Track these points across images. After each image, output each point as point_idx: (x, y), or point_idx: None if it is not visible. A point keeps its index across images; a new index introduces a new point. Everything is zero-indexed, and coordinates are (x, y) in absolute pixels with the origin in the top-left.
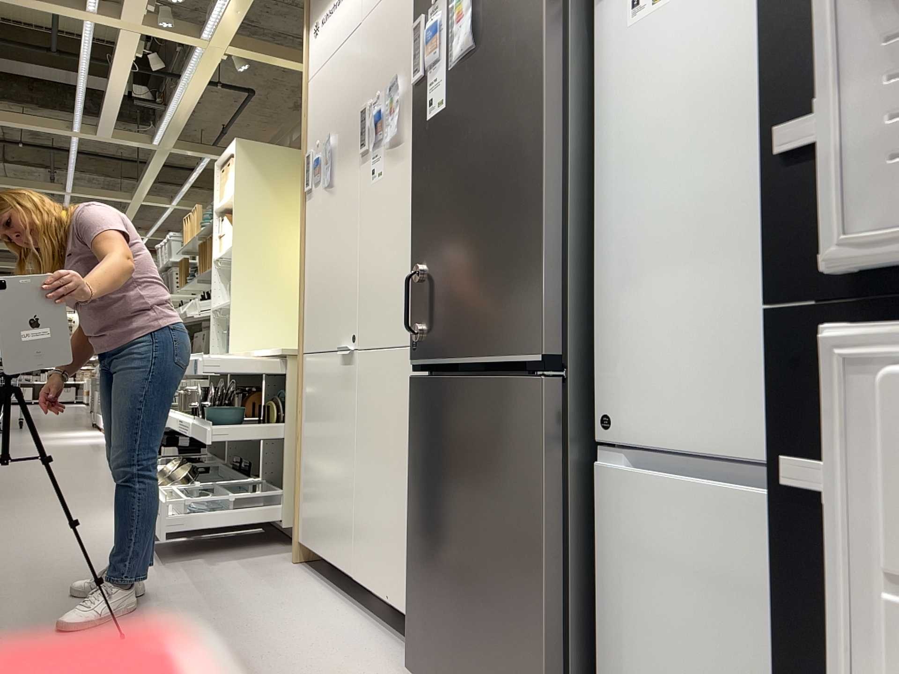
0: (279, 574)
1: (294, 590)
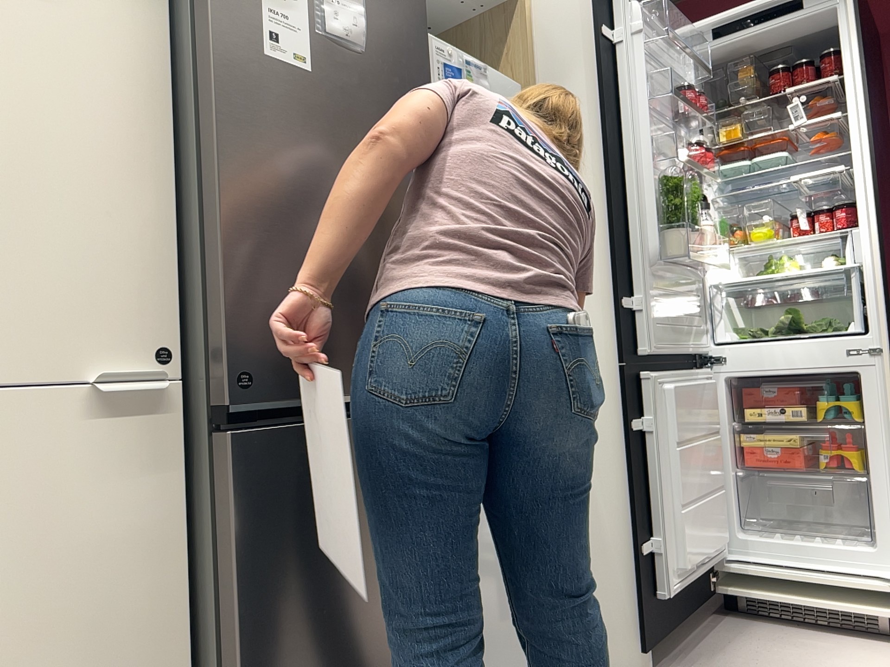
0: None
1: None
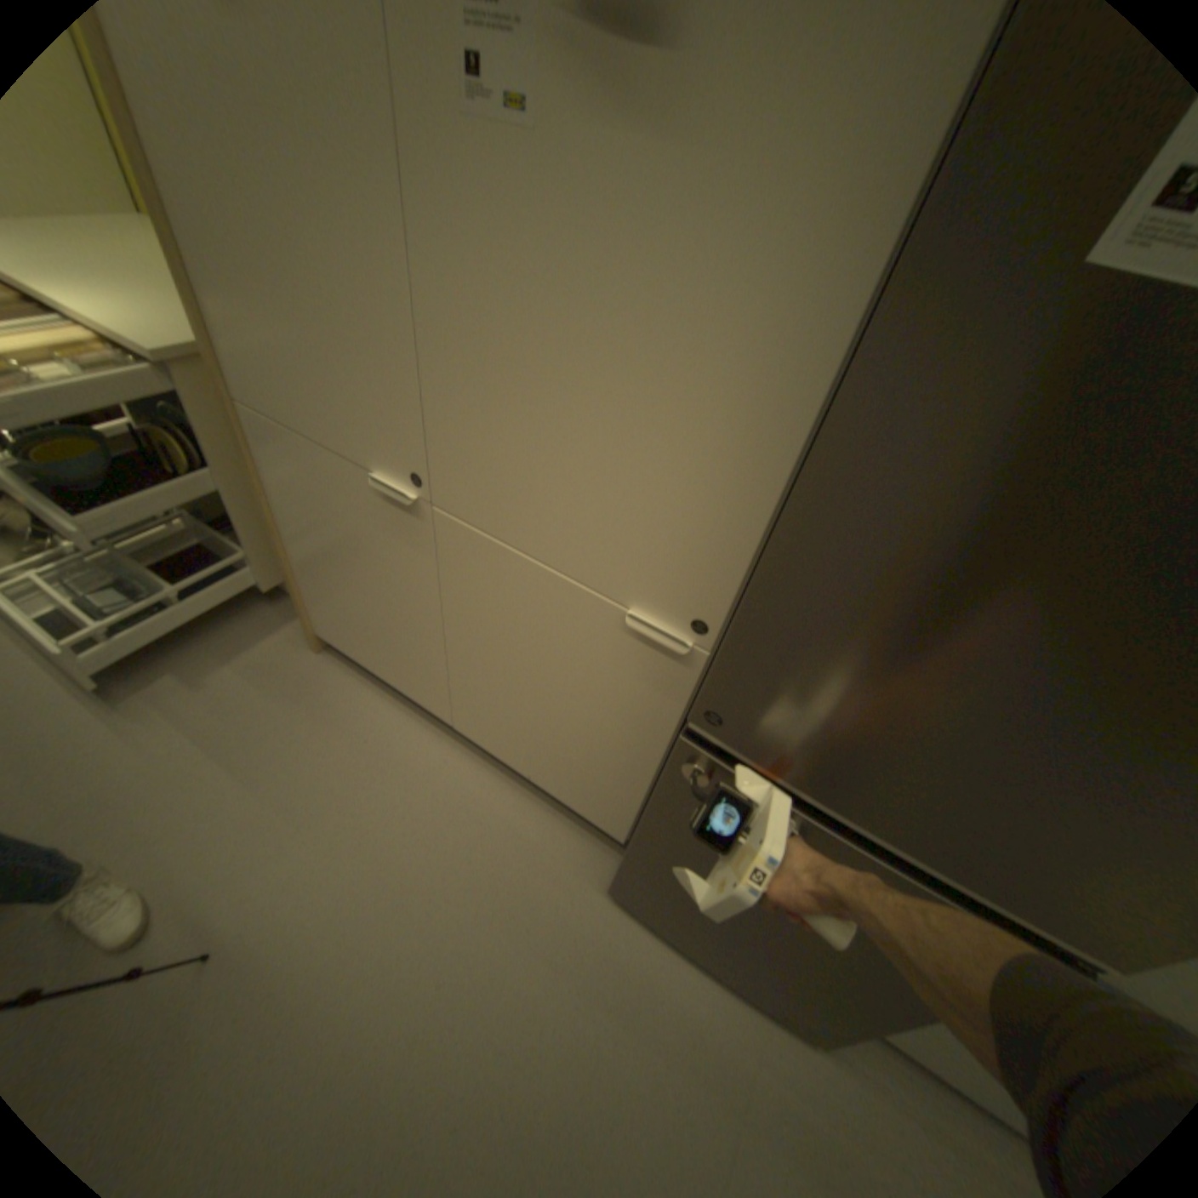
0: (314, 686)
1: (360, 724)
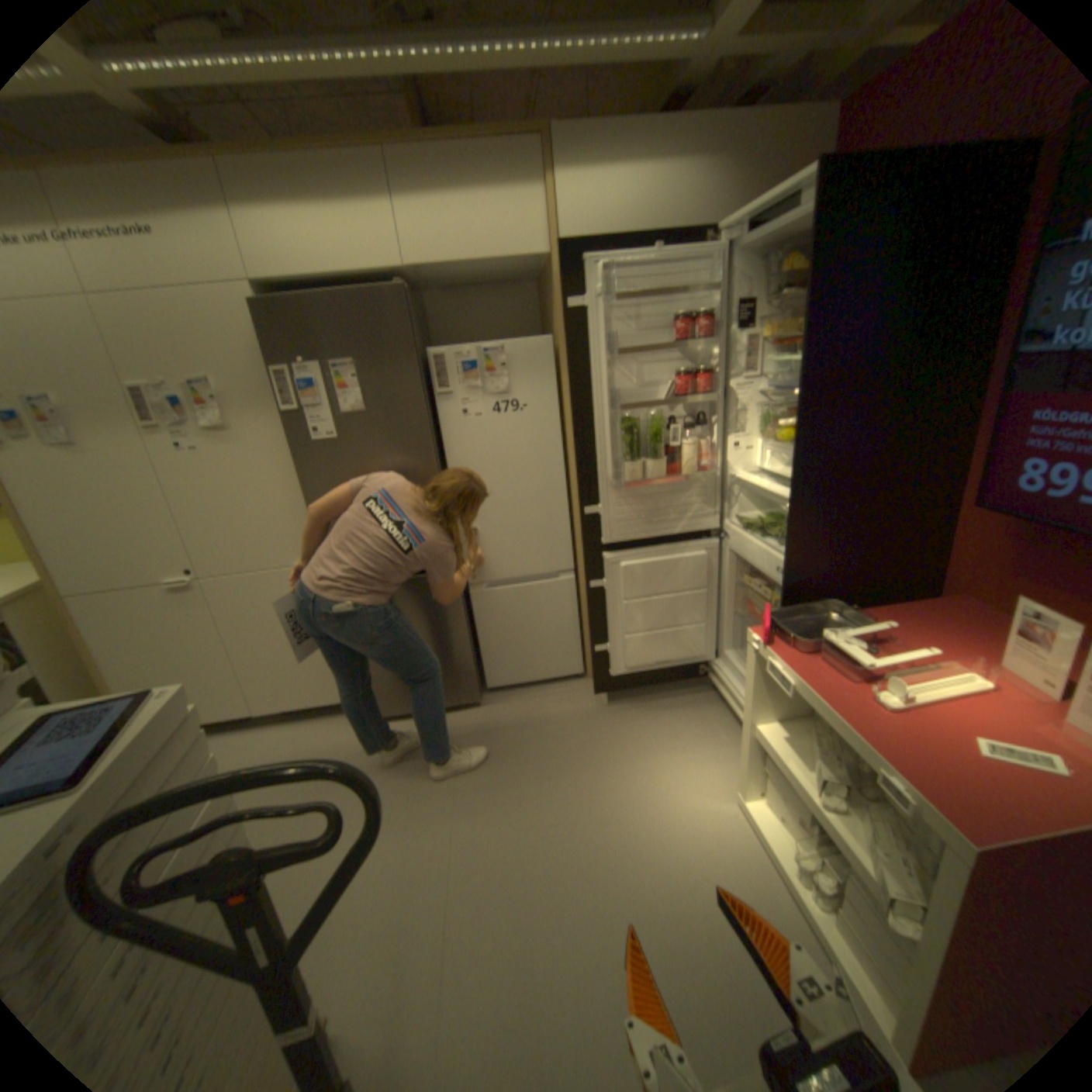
0: None
1: None
